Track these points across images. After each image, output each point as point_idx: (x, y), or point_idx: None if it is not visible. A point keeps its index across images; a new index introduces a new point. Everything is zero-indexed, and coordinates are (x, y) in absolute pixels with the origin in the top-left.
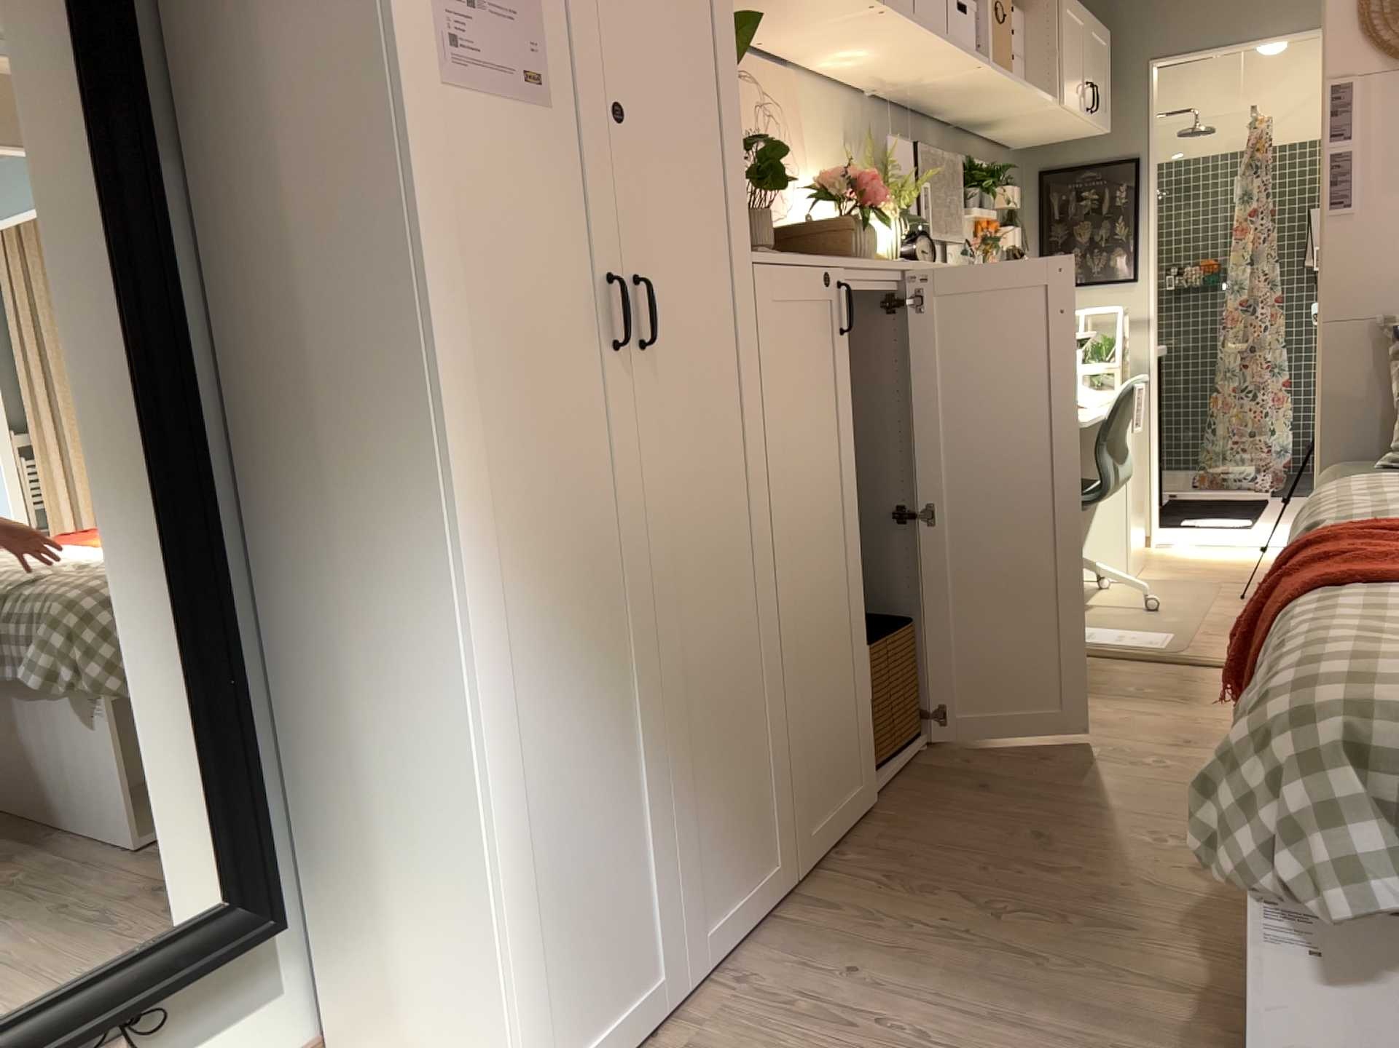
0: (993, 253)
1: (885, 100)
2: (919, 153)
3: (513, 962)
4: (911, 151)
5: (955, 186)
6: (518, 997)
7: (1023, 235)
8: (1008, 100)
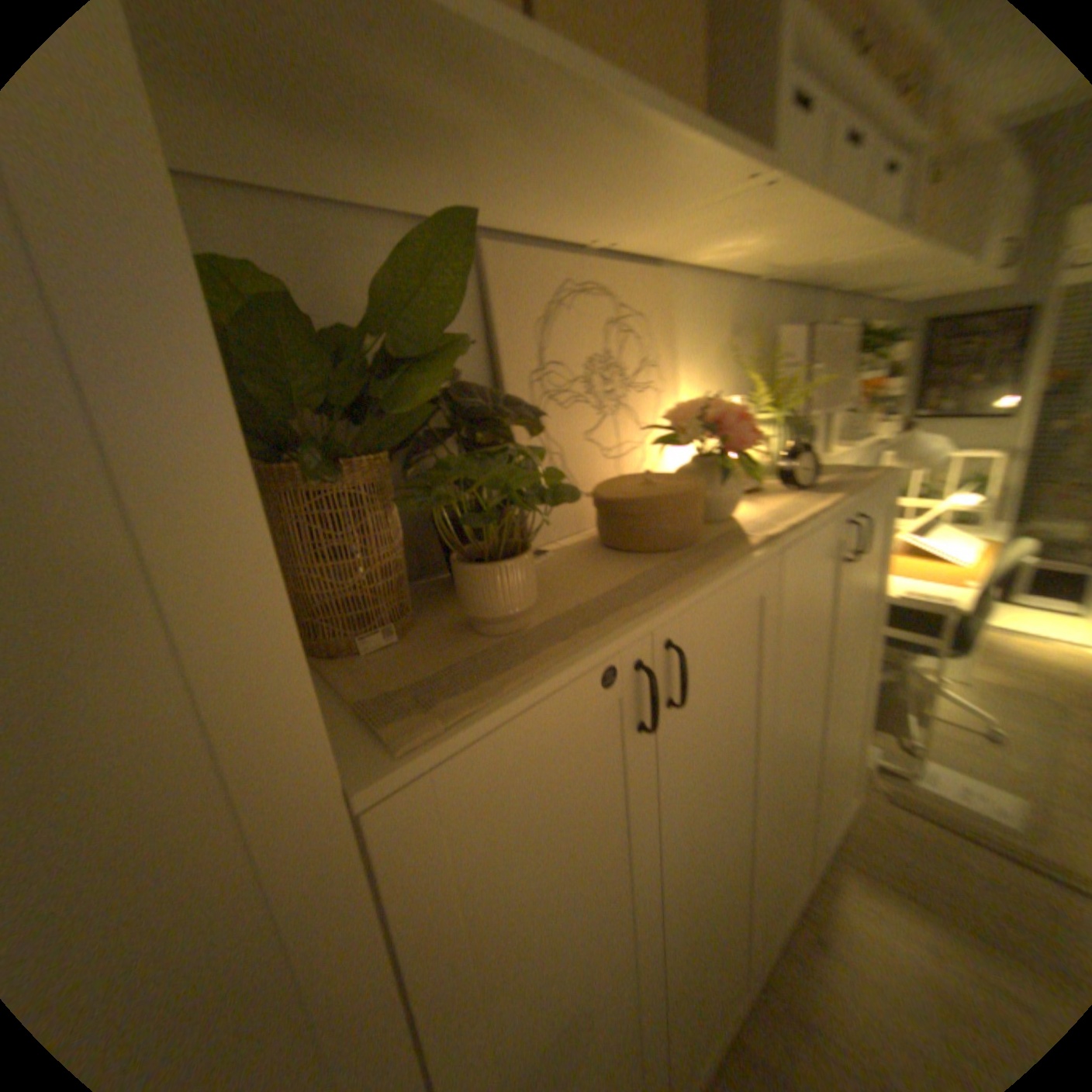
0: (876, 400)
1: (784, 280)
2: (817, 325)
3: None
4: (809, 325)
5: (849, 352)
6: None
7: (905, 373)
8: (925, 267)
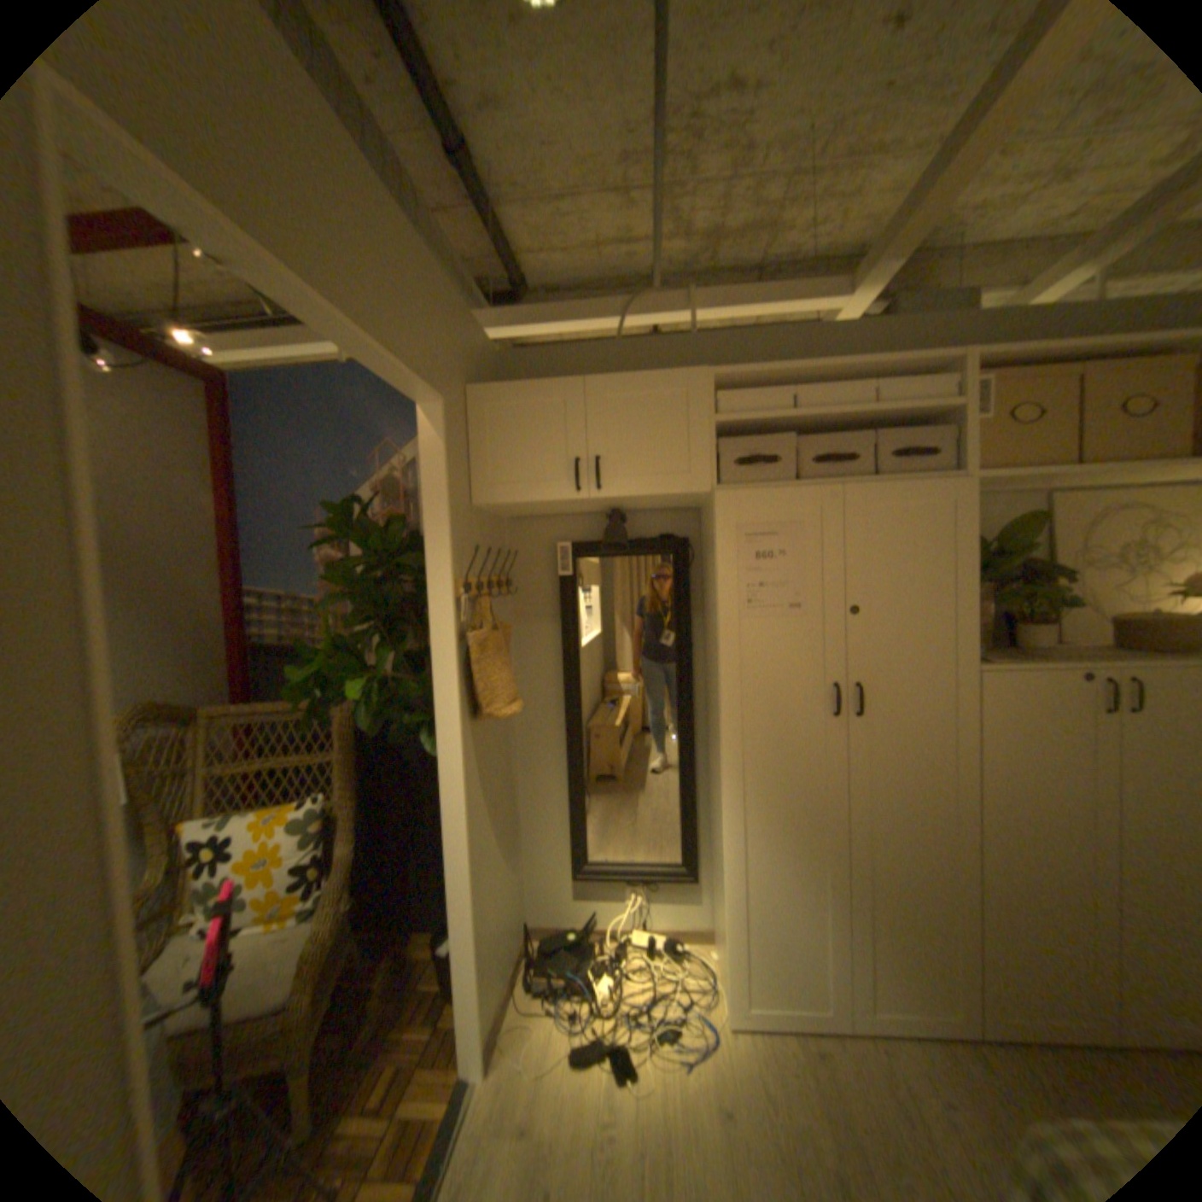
0: None
1: None
2: None
3: (736, 950)
4: None
5: None
6: (736, 964)
7: None
8: None
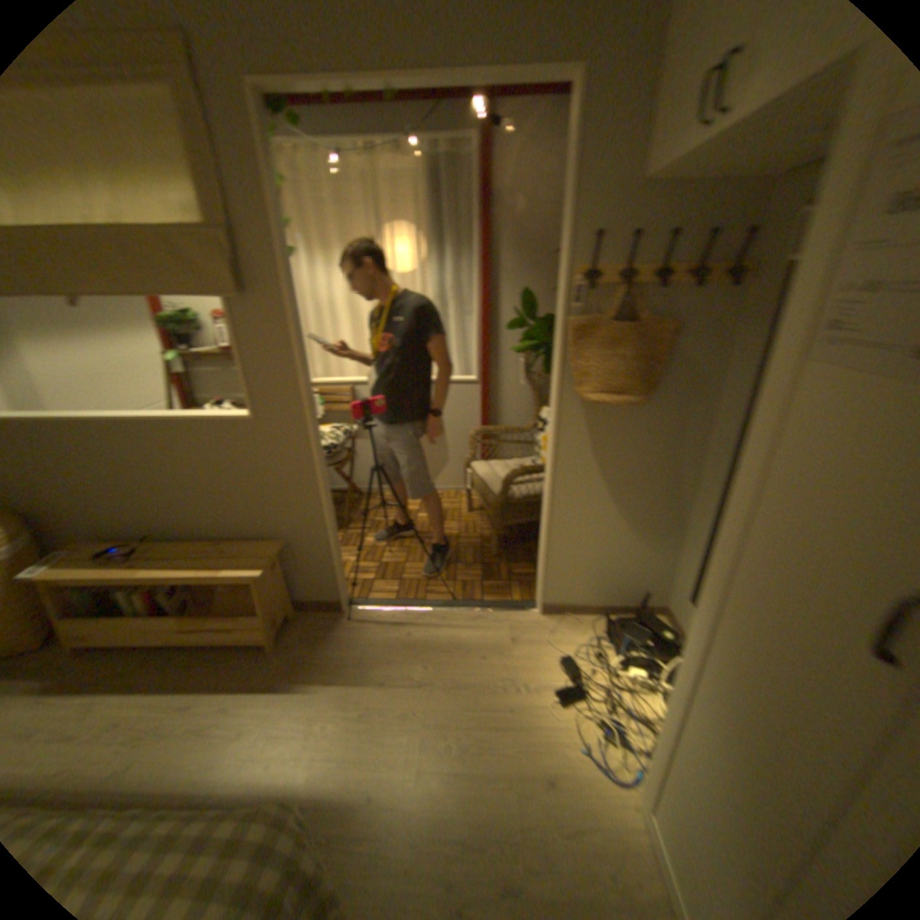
0: None
1: None
2: None
3: (659, 757)
4: None
5: None
6: (656, 768)
7: None
8: None
